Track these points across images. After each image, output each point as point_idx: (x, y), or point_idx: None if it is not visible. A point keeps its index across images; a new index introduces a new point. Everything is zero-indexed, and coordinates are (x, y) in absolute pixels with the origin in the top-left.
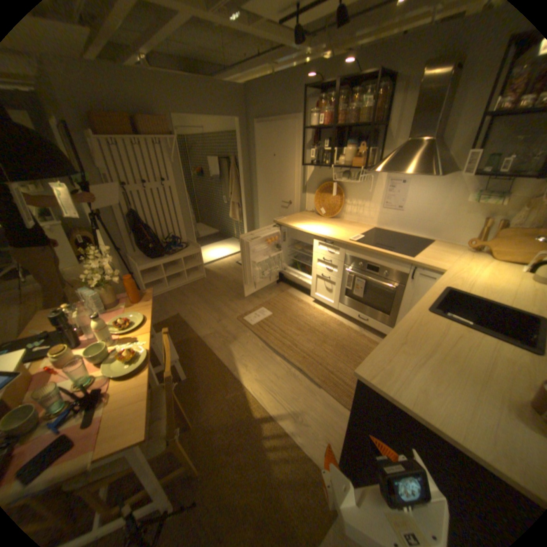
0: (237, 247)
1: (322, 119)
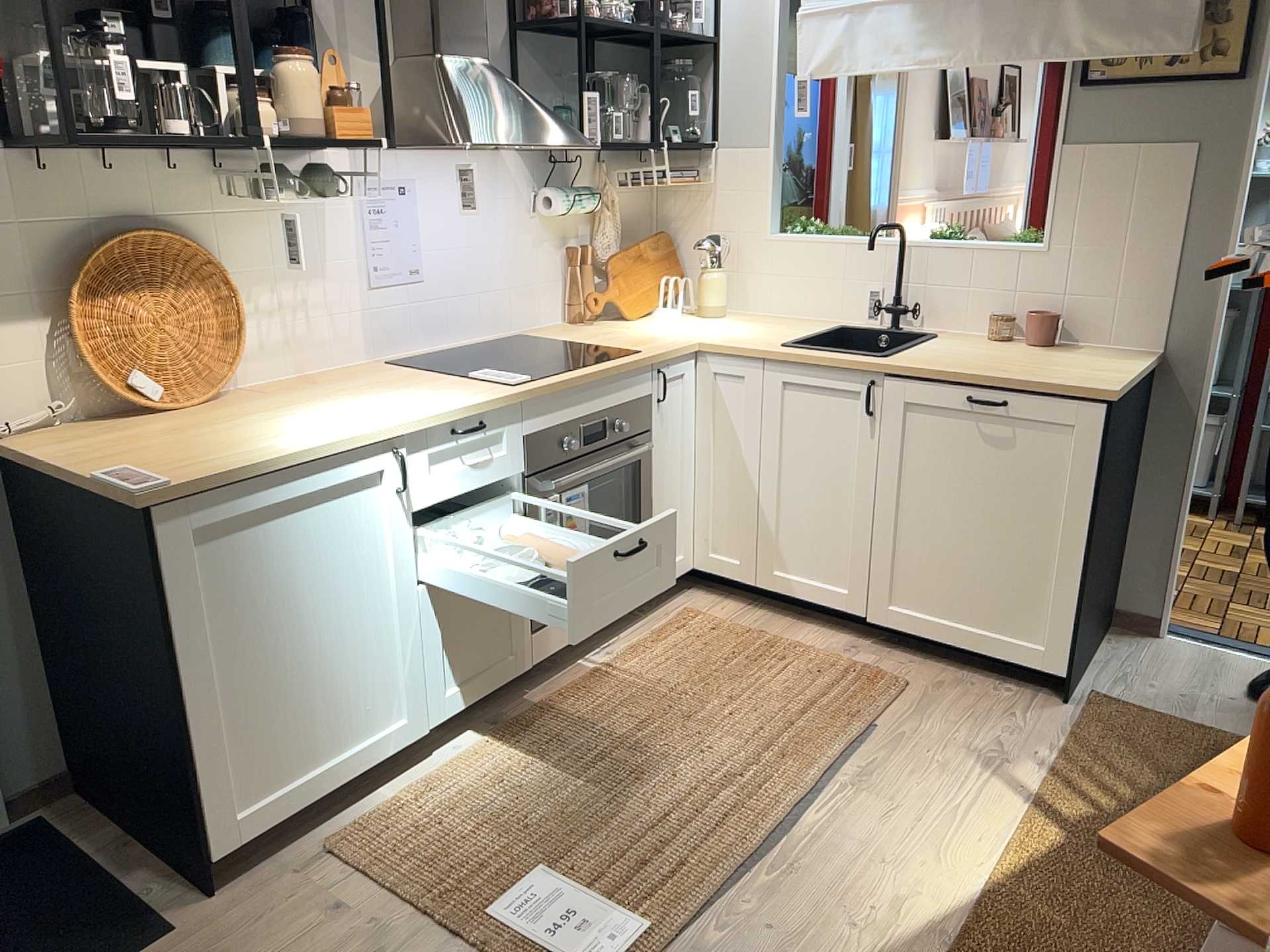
0: None
1: None
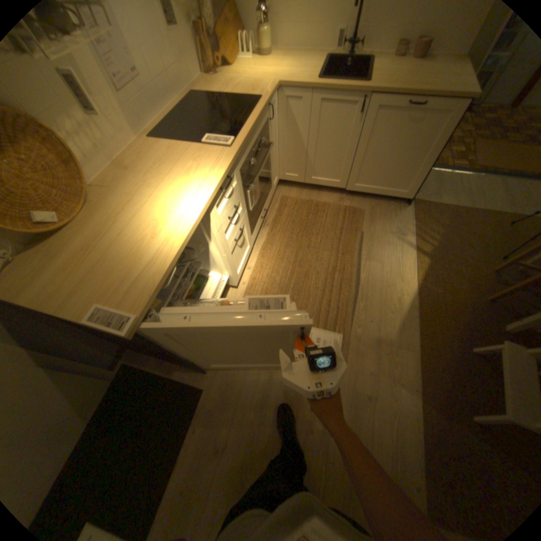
0: None
1: None
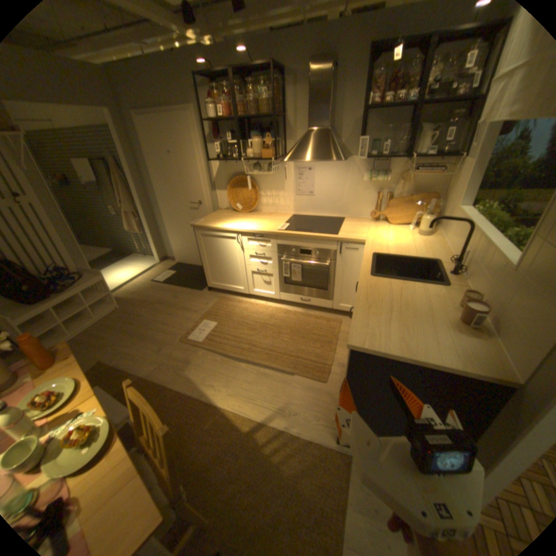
0: (145, 262)
1: (217, 111)
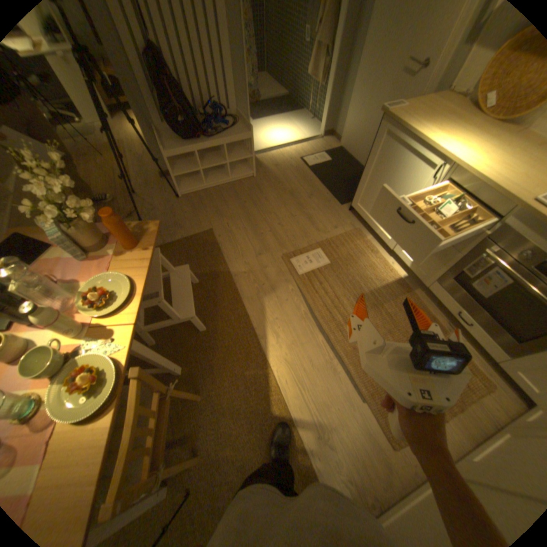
0: (309, 129)
1: None
